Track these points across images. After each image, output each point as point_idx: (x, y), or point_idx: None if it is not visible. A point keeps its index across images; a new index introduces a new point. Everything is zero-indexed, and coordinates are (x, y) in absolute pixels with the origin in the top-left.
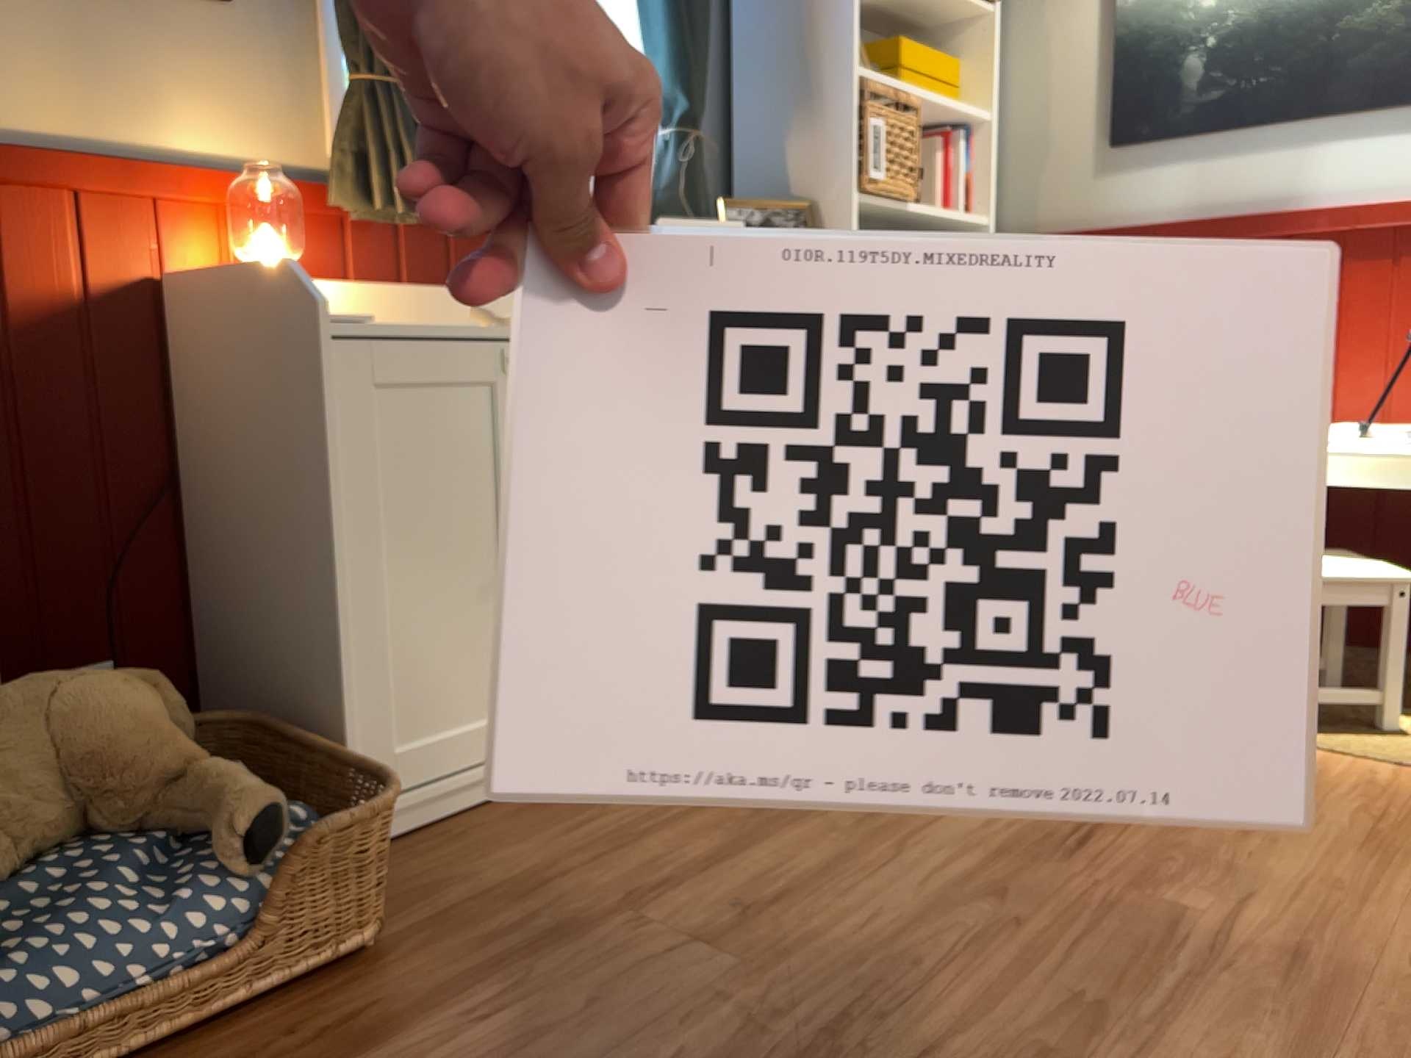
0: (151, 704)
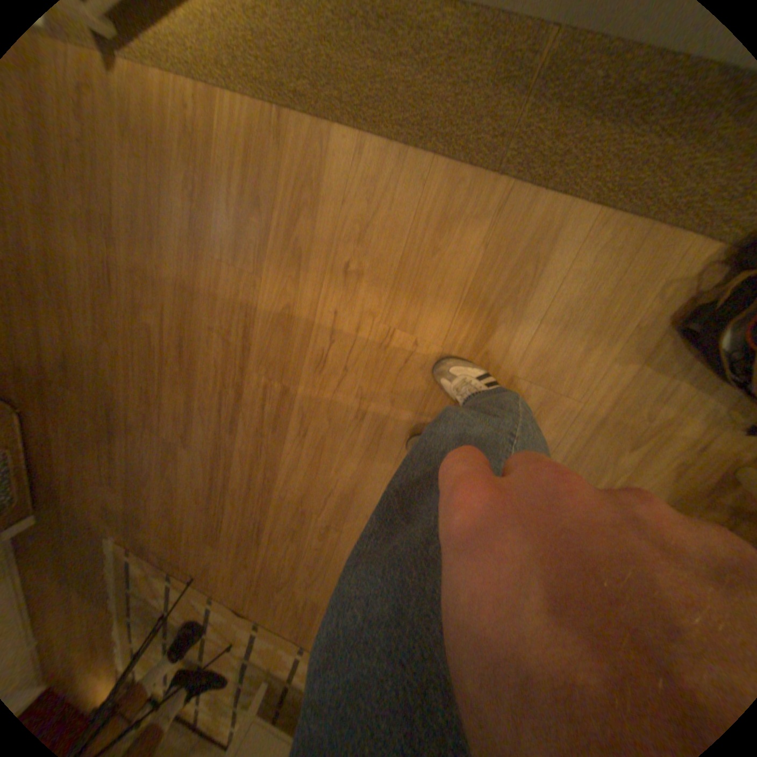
0: None
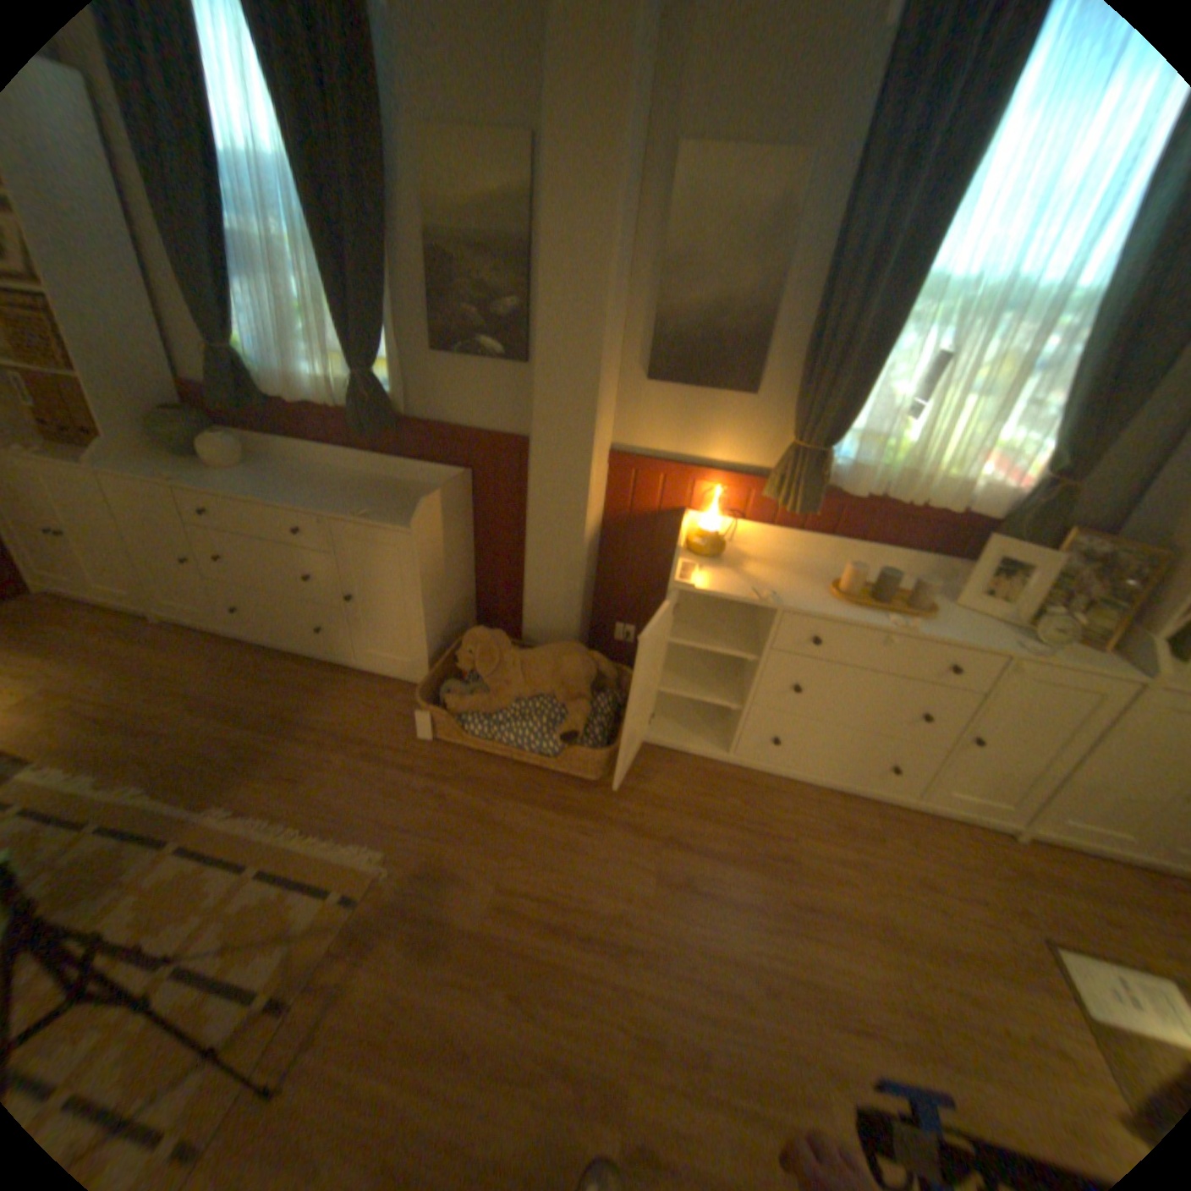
0: (587, 671)
